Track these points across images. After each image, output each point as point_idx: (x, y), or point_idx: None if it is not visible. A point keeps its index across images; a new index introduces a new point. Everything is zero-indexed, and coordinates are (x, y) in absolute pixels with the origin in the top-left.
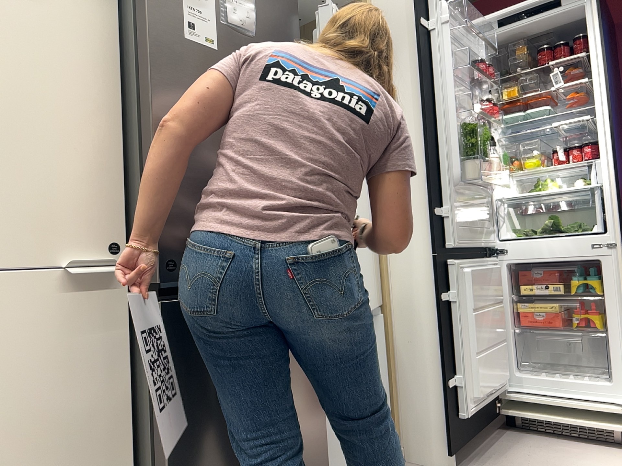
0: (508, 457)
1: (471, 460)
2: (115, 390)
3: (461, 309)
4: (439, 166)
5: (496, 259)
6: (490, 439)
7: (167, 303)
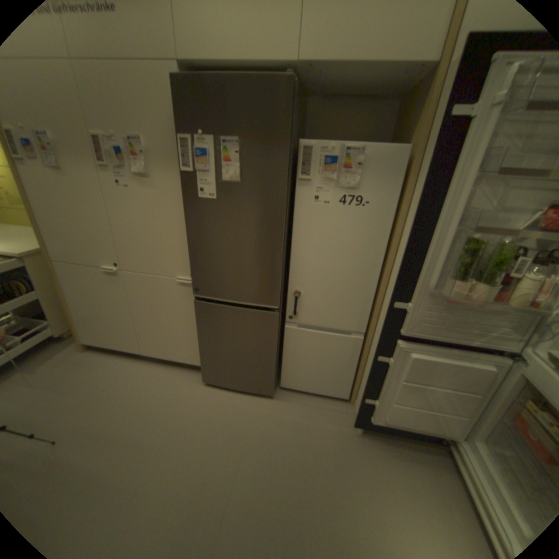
0: (400, 464)
1: (379, 441)
2: (196, 315)
3: (391, 373)
4: (418, 270)
5: (505, 362)
6: (421, 448)
7: (198, 300)
